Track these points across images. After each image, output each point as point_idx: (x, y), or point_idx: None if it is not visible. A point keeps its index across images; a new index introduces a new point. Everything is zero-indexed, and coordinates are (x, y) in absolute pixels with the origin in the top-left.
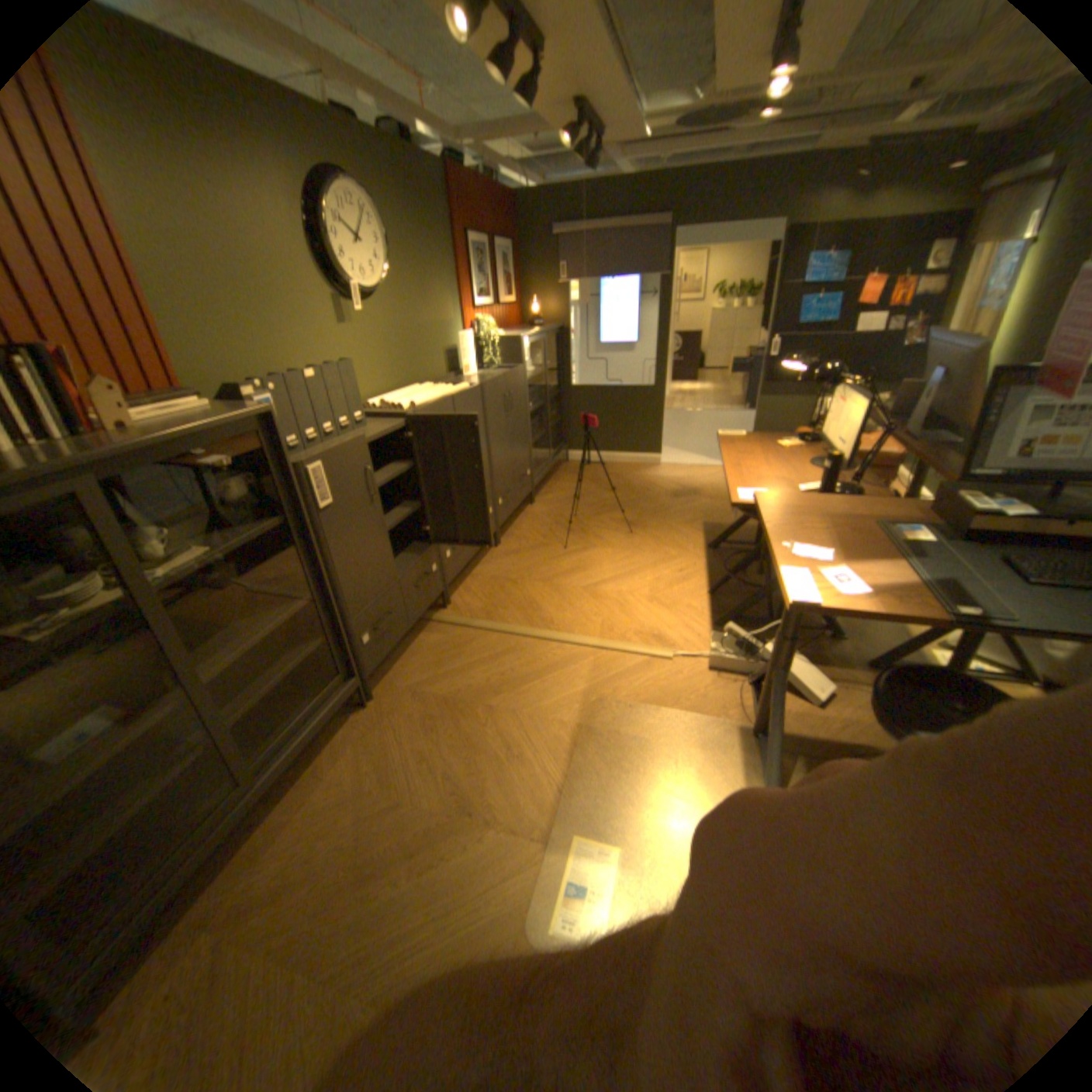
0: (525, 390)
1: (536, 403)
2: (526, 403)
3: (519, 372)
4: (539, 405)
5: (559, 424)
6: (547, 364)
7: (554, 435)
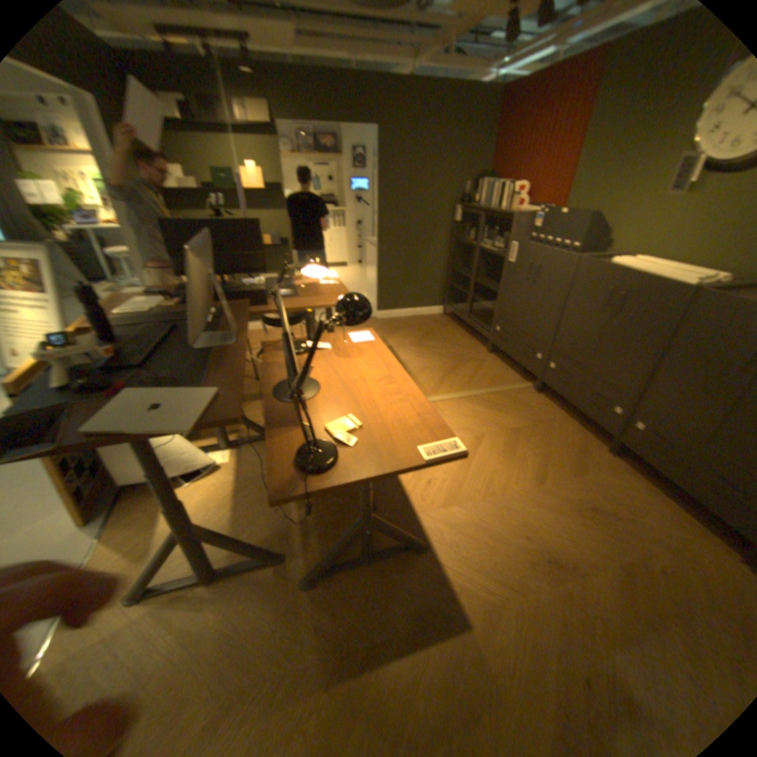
0: None
1: None
2: None
3: None
4: None
5: None
6: None
7: None
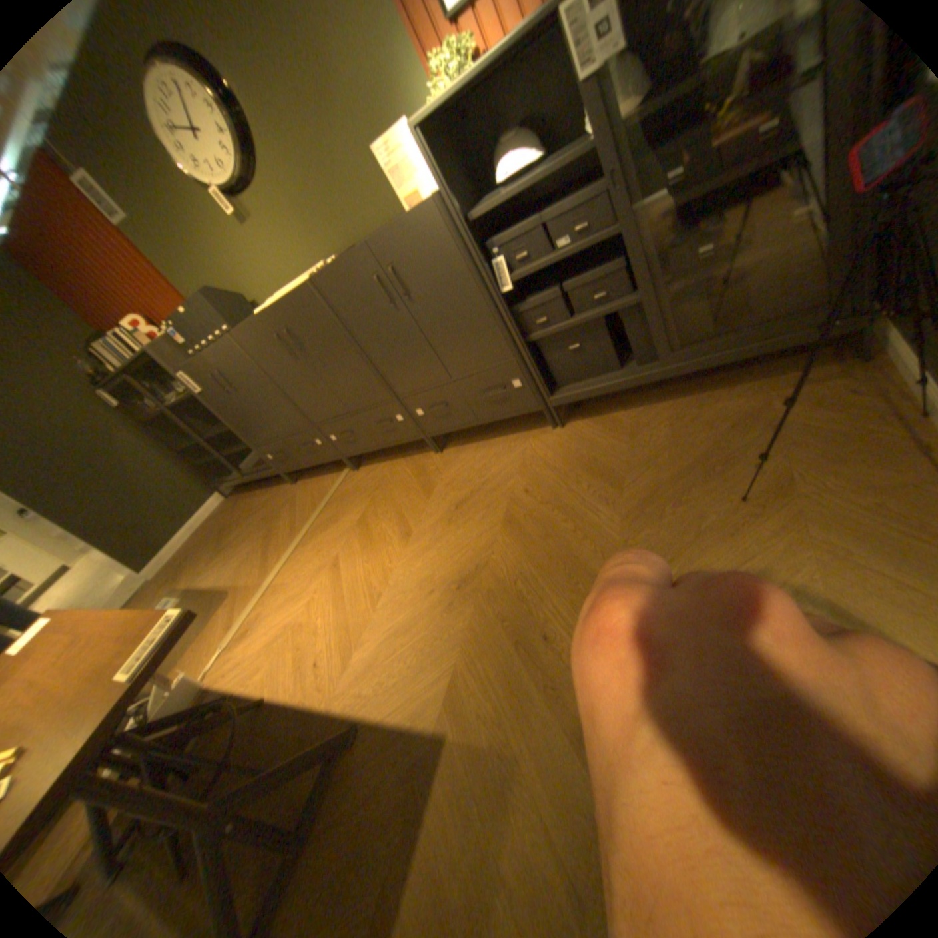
0: (438, 249)
1: (573, 235)
2: (451, 272)
3: (398, 225)
4: (588, 238)
5: (765, 257)
6: (604, 110)
7: (662, 306)
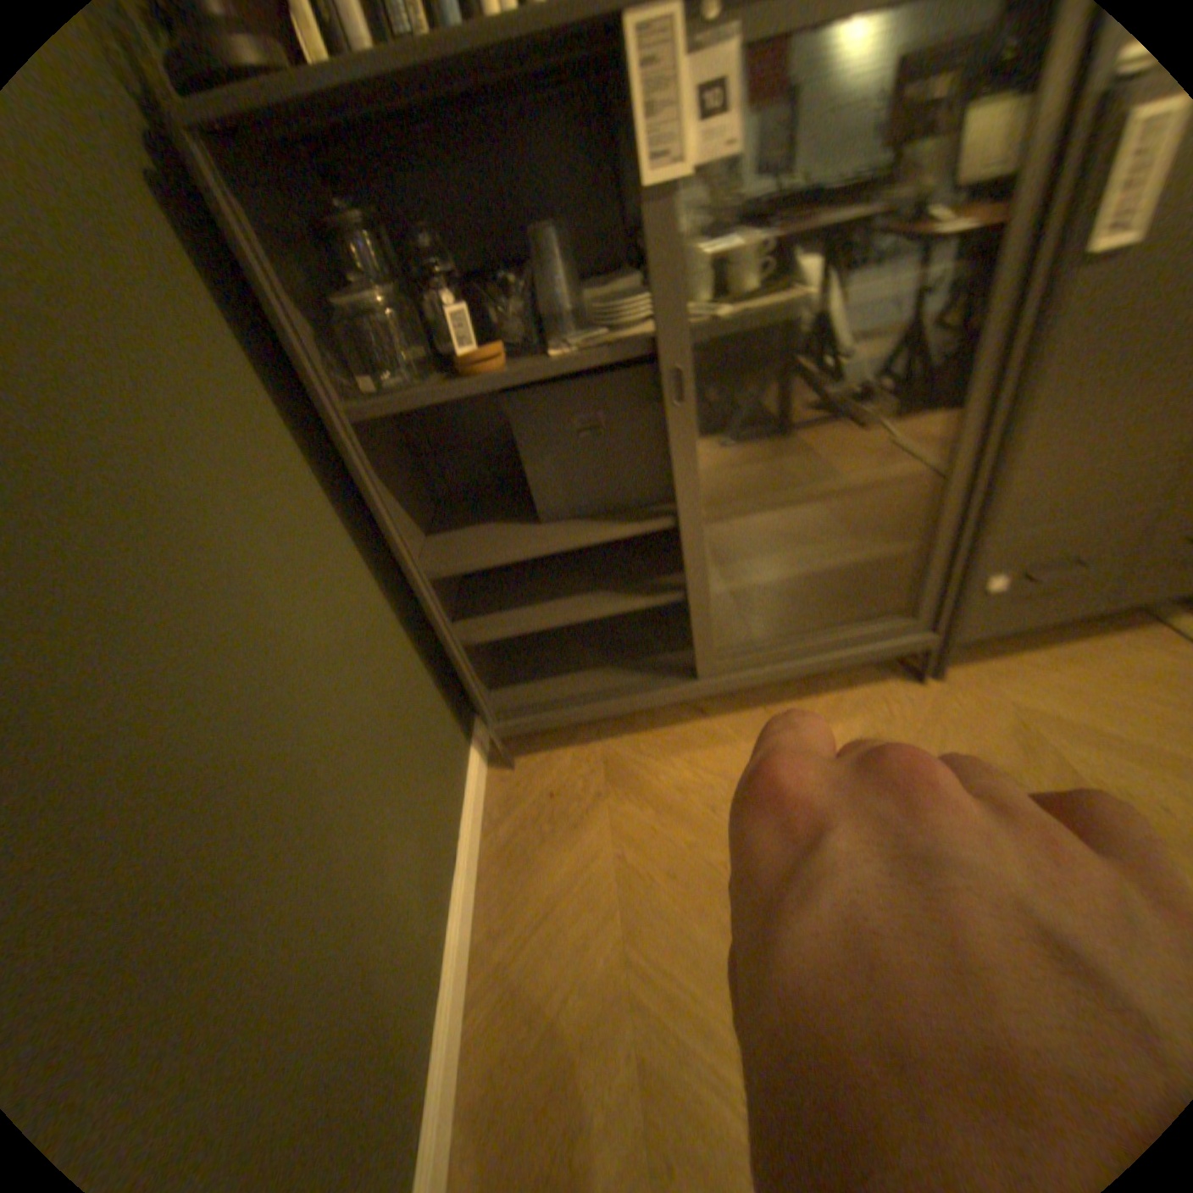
0: None
1: None
2: None
3: None
4: None
5: None
6: None
7: None
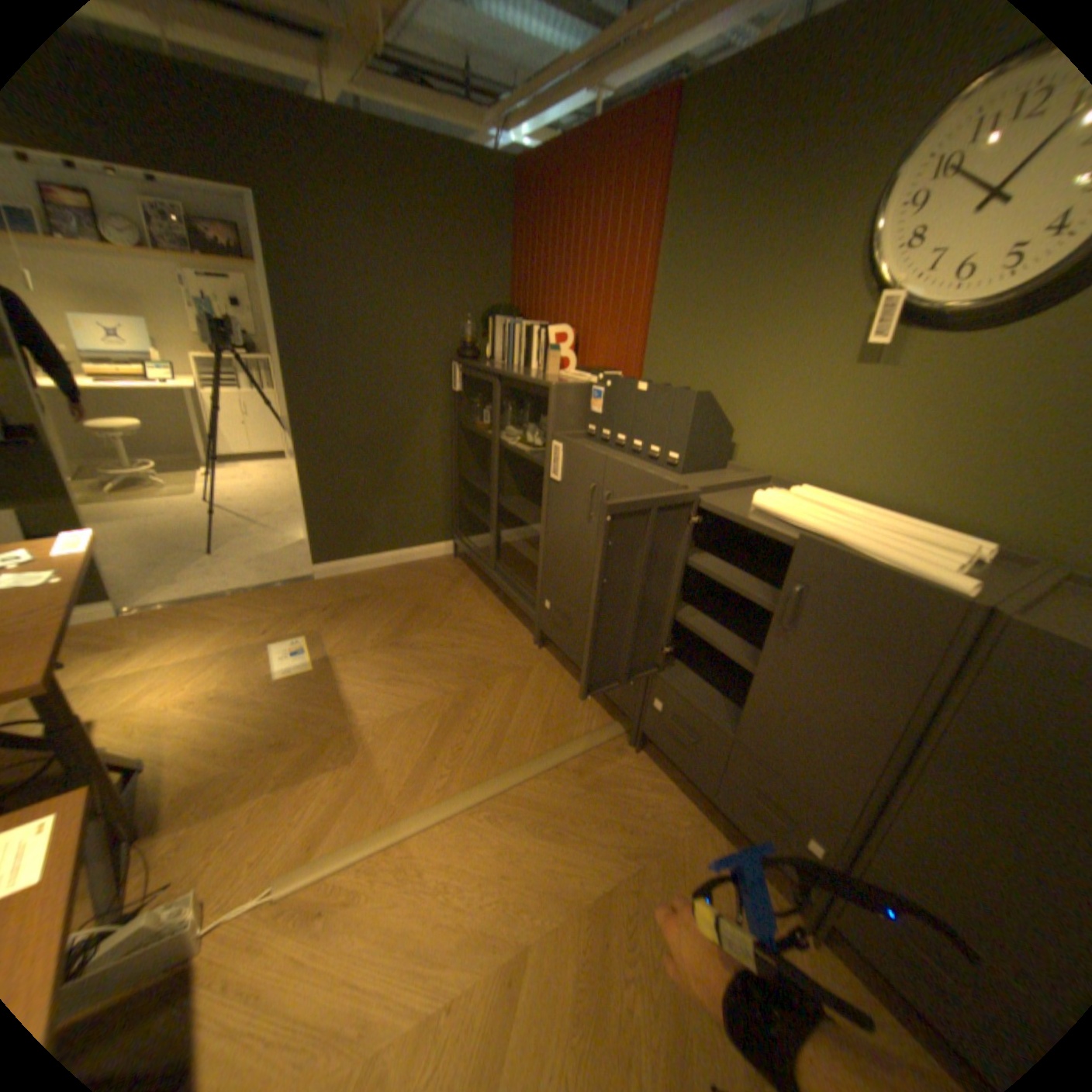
0: None
1: None
2: None
3: None
4: None
5: None
6: None
7: None
